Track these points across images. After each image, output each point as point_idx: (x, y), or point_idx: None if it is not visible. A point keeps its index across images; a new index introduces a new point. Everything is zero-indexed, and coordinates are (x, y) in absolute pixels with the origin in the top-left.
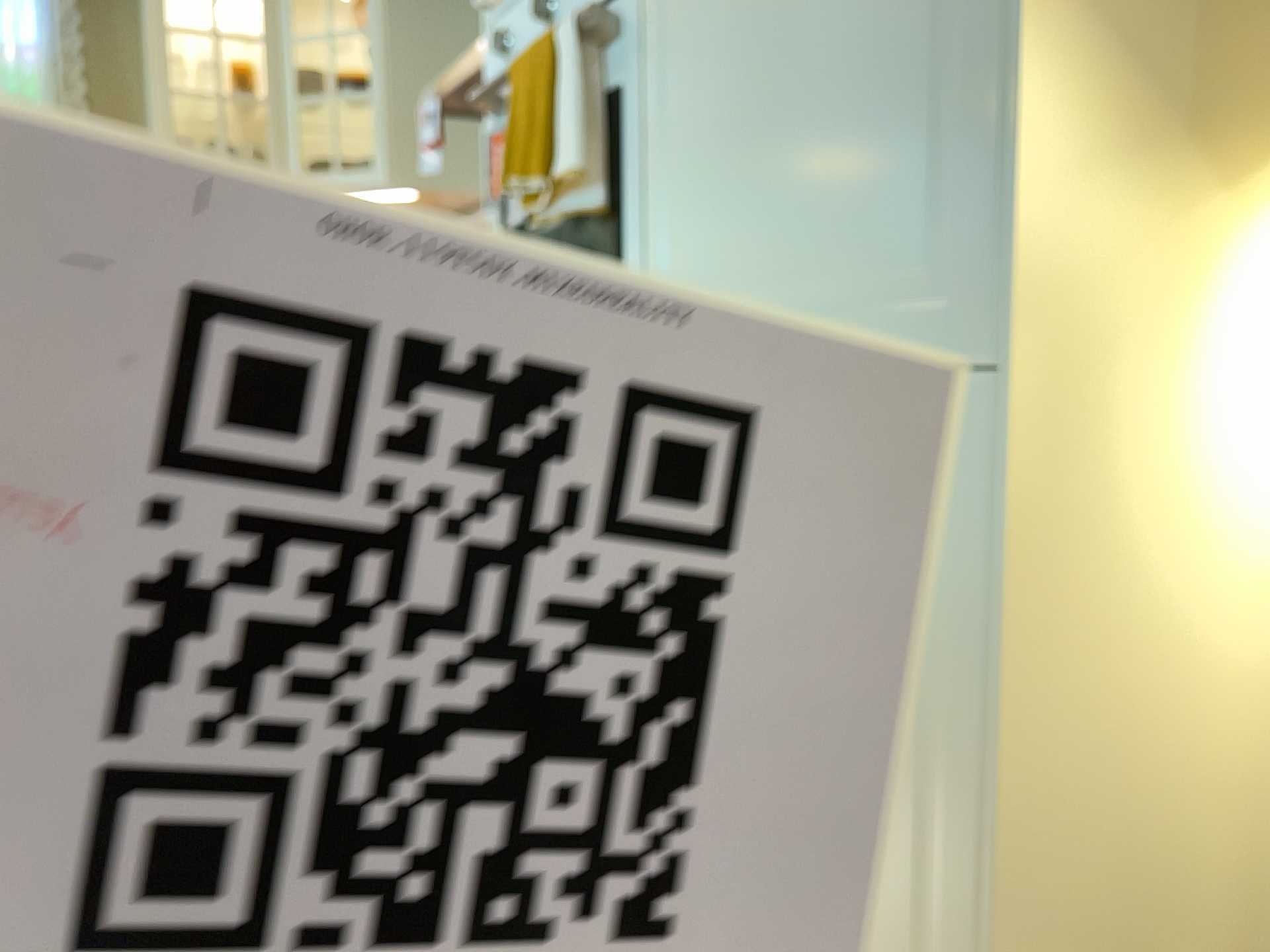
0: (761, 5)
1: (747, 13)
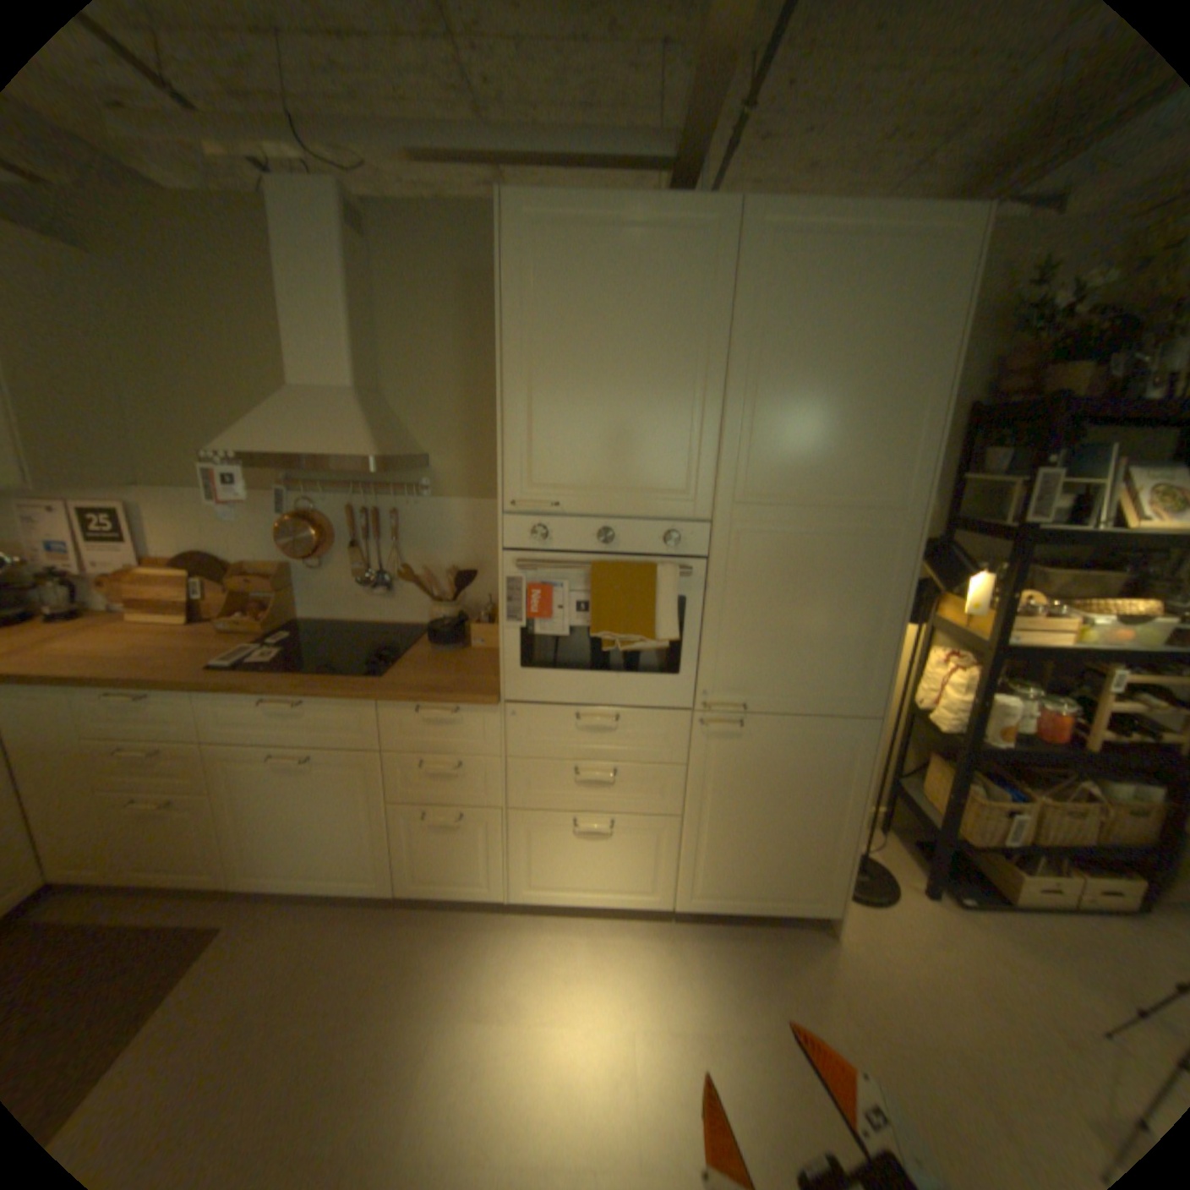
0: (785, 599)
1: (776, 599)
